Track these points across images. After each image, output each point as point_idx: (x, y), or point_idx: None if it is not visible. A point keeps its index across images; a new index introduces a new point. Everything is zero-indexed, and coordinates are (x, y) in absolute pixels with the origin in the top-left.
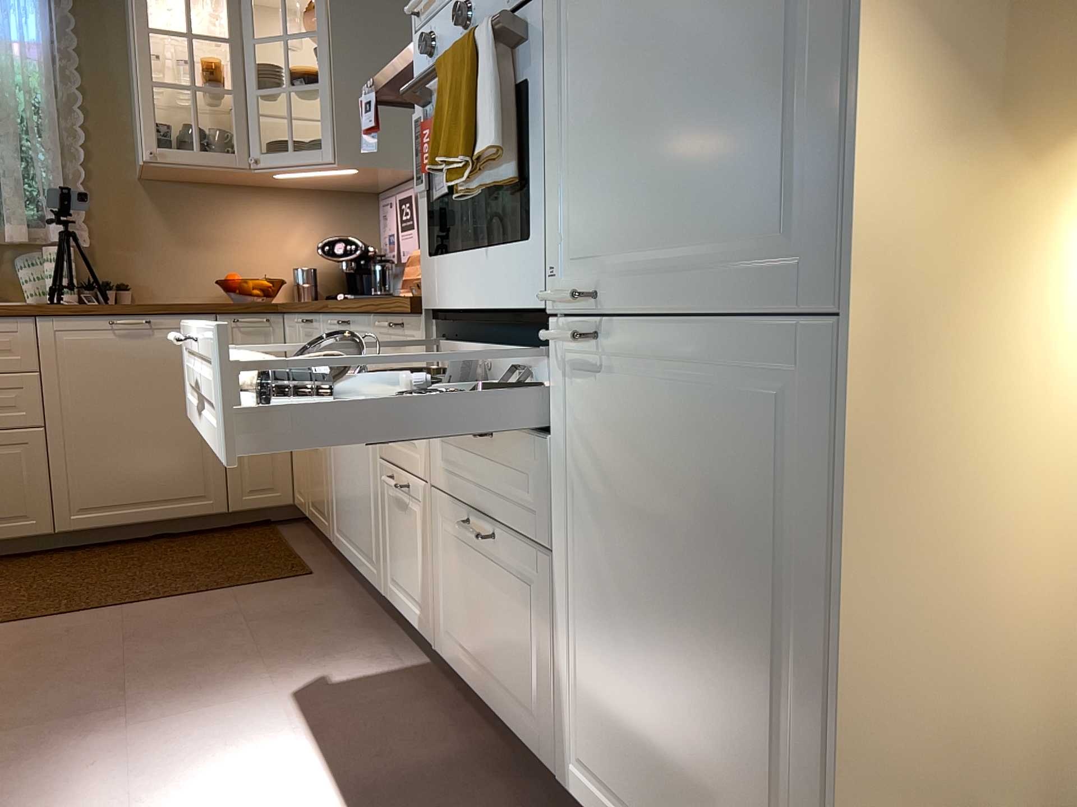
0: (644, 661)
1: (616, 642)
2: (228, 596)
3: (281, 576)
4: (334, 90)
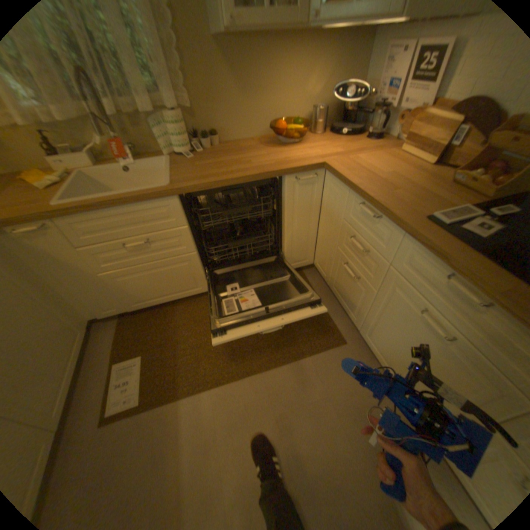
0: None
1: None
2: (311, 366)
3: (330, 343)
4: None
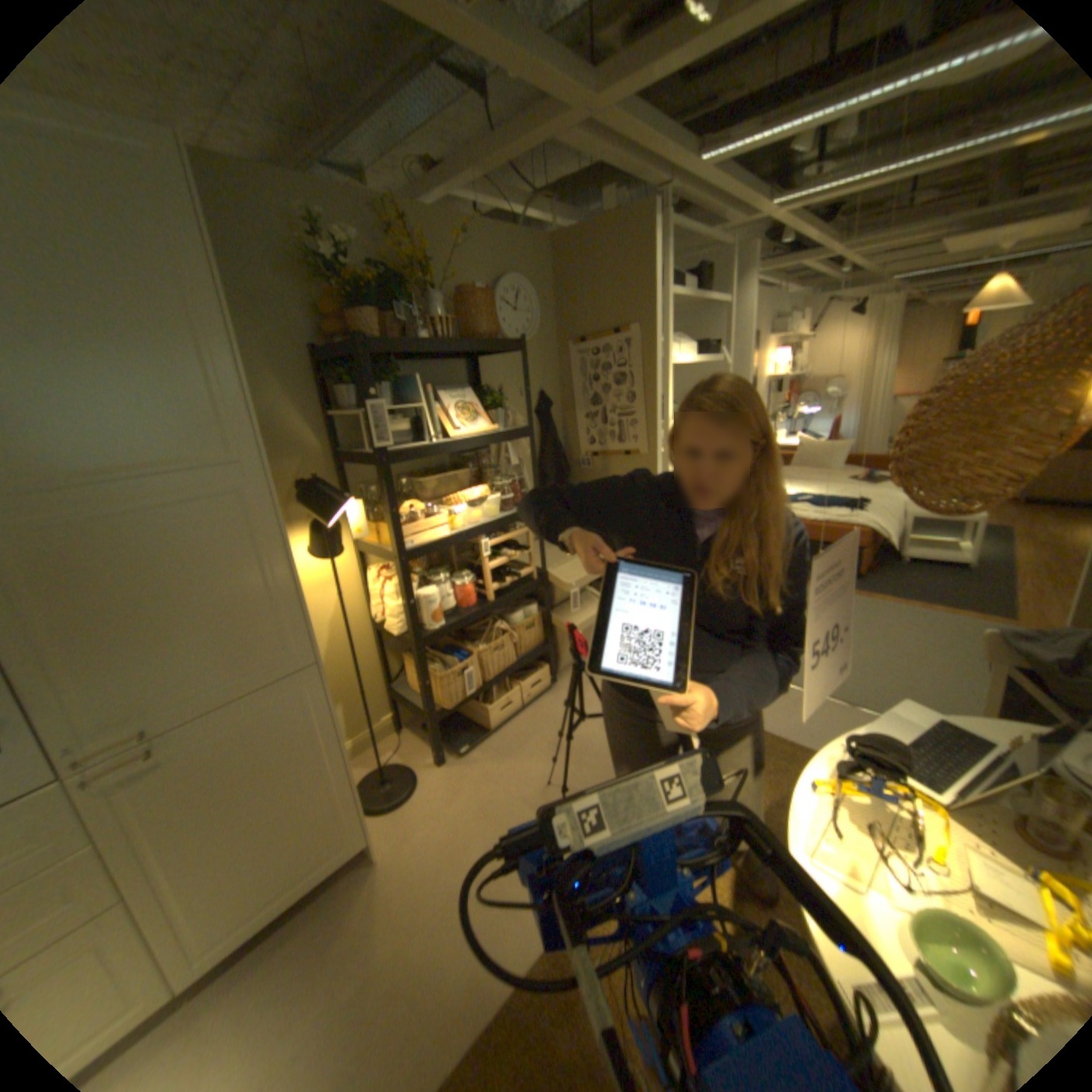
0: (235, 854)
1: (207, 872)
2: None
3: None
4: None
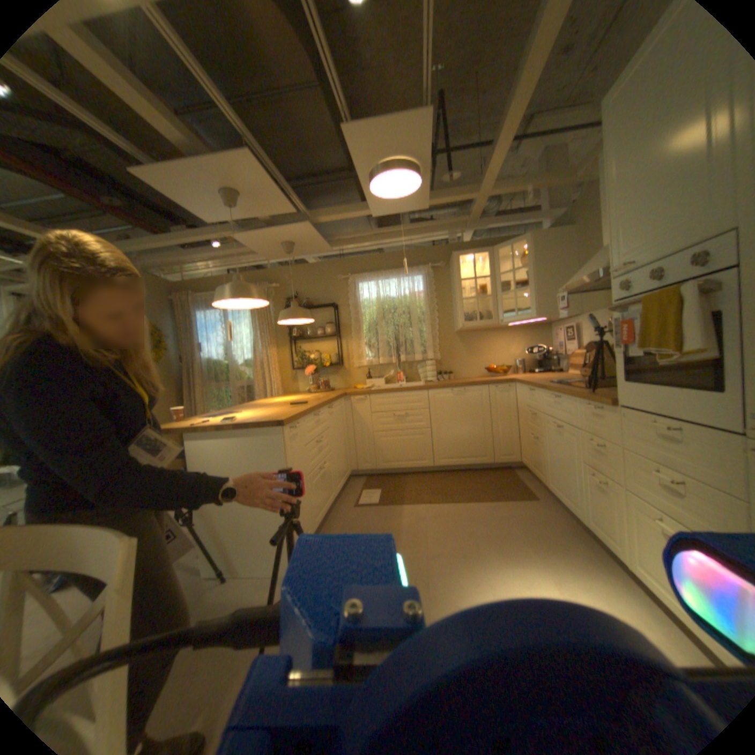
0: None
1: None
2: (503, 505)
3: (524, 498)
4: (535, 287)
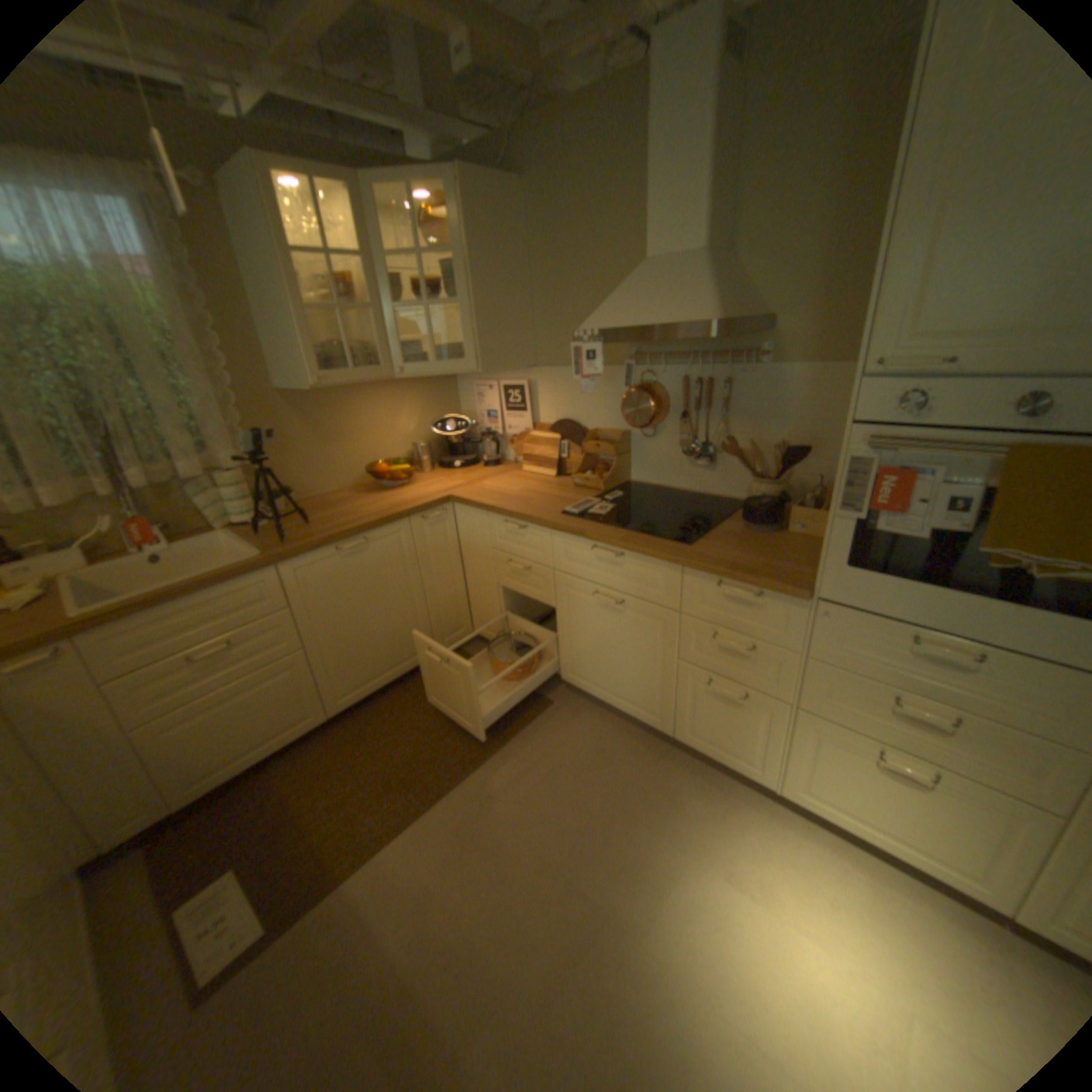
0: None
1: None
2: (521, 745)
3: (534, 710)
4: (468, 305)
